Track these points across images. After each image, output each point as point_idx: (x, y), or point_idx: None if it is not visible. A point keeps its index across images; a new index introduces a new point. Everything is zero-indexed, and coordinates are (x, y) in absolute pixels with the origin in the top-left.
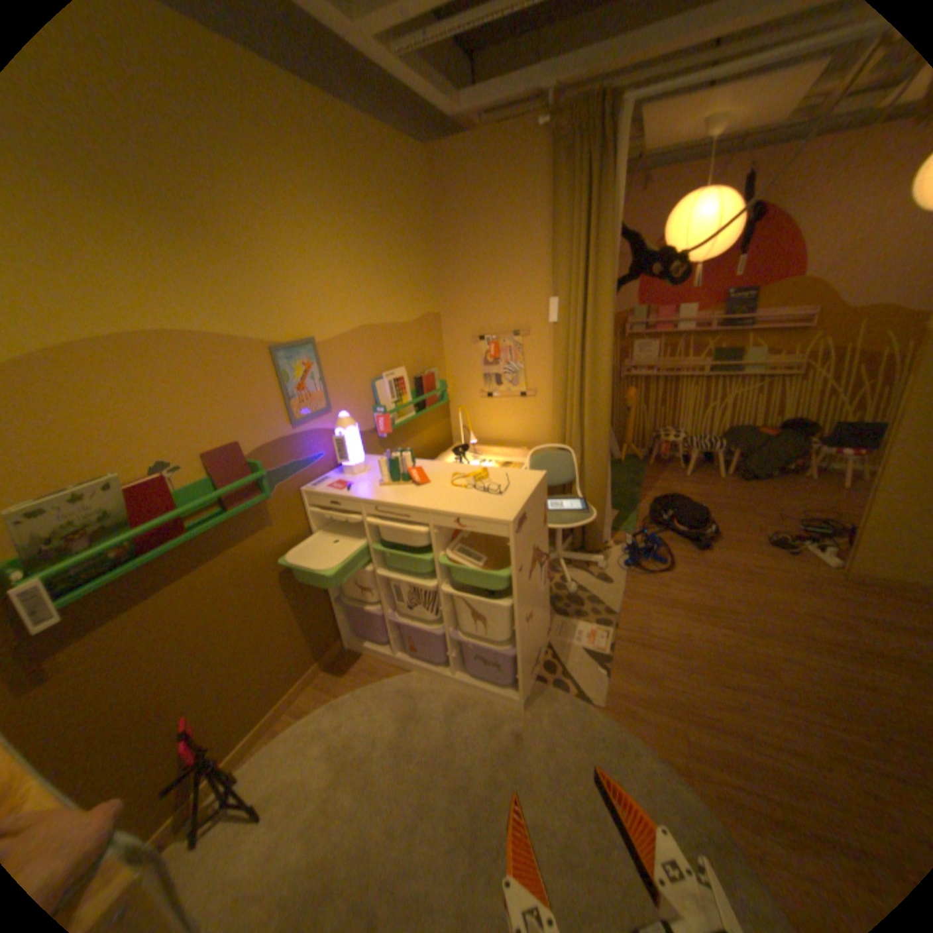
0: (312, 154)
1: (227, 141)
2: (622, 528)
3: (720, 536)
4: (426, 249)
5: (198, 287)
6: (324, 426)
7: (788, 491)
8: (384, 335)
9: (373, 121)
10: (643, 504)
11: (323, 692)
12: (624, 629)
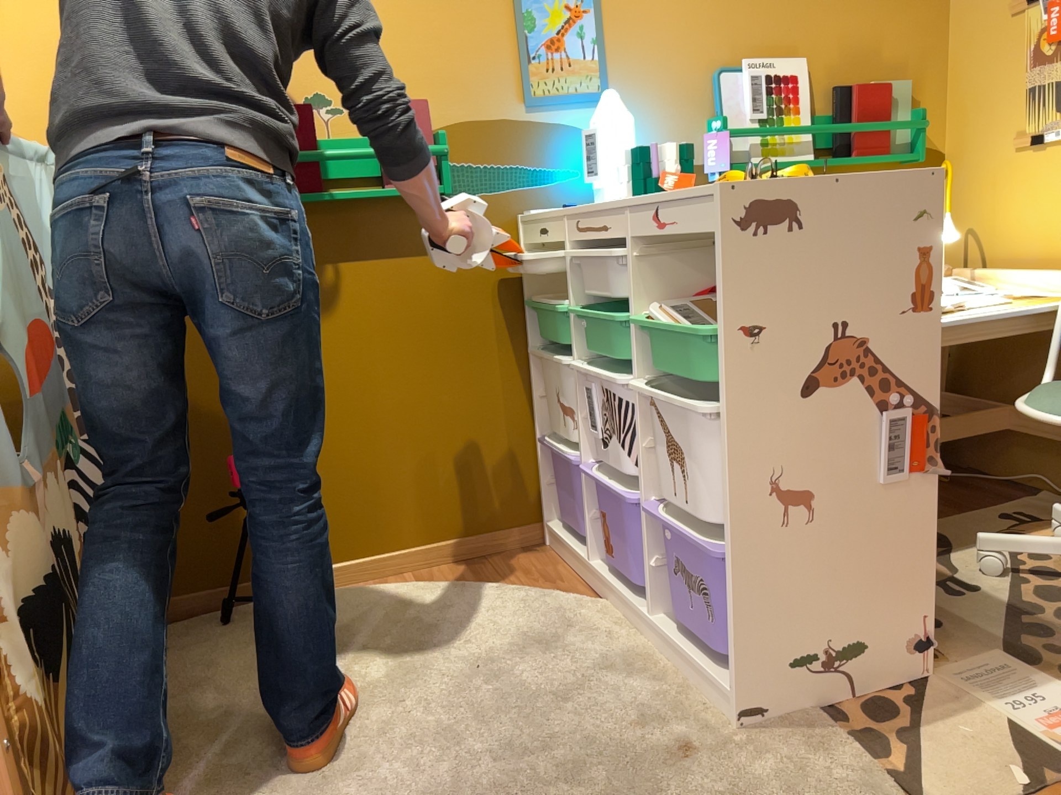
0: None
1: None
2: None
3: None
4: None
5: None
6: (588, 125)
7: None
8: None
9: None
10: None
11: (471, 573)
12: None
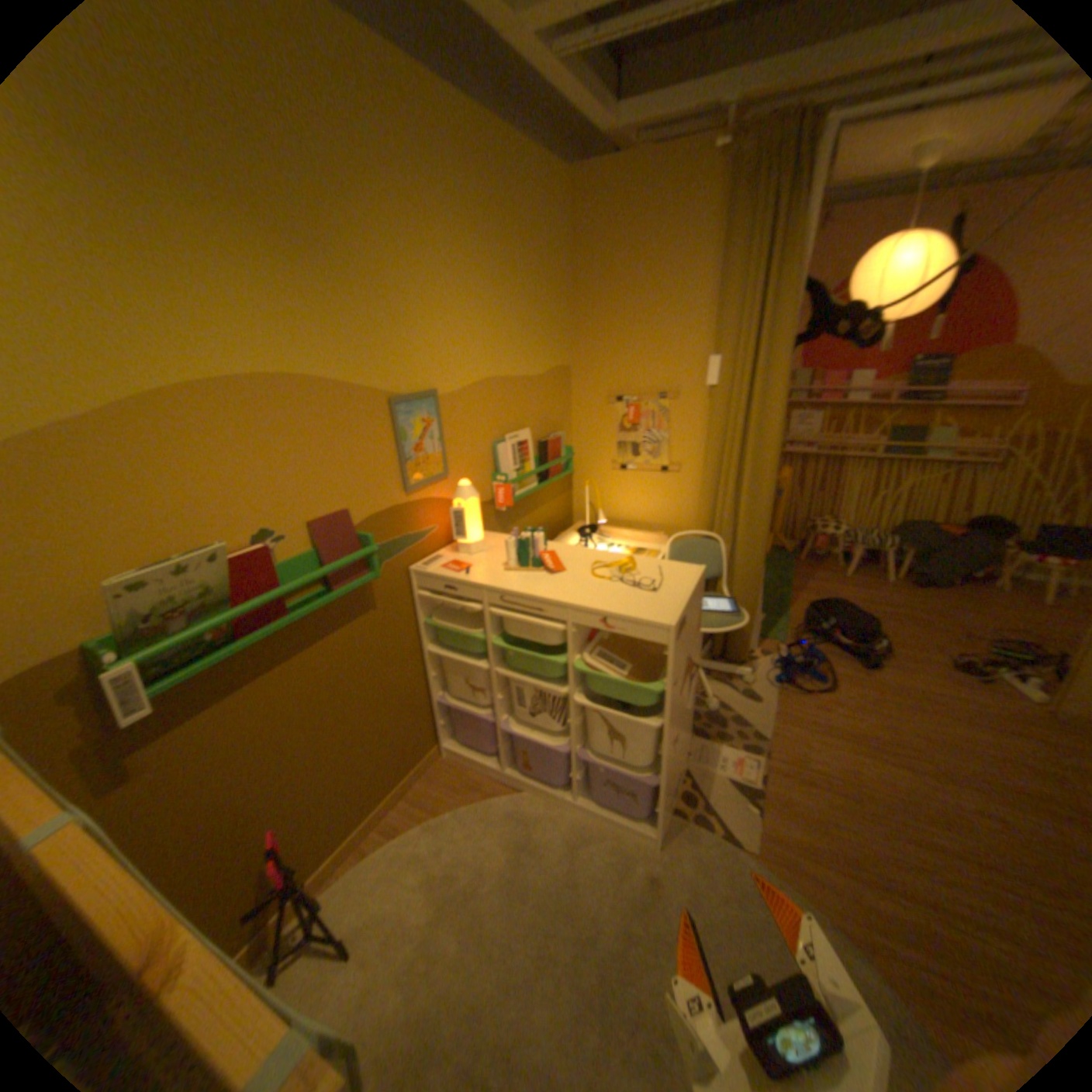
0: (452, 172)
1: (363, 152)
2: (771, 636)
3: (893, 653)
4: (563, 289)
5: (321, 325)
6: (440, 495)
7: (974, 603)
8: (511, 389)
9: (519, 135)
10: (796, 608)
11: (420, 808)
12: (779, 760)
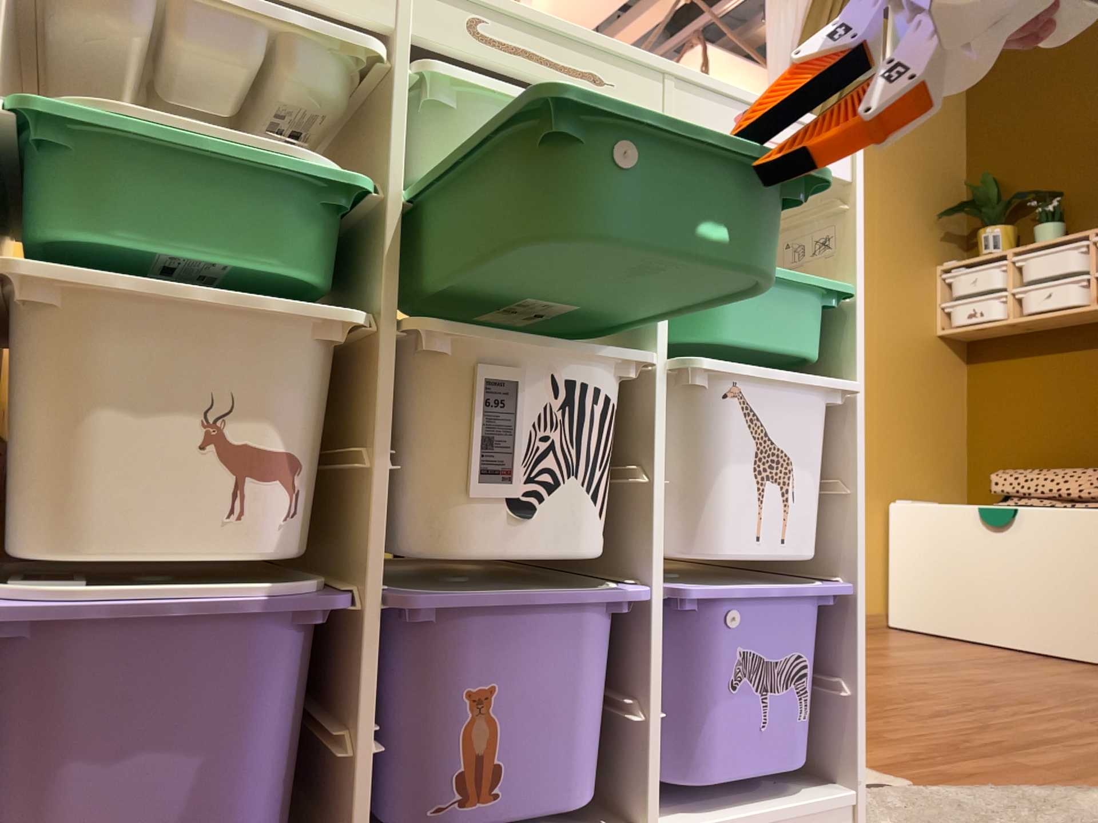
0: None
1: None
2: None
3: None
4: None
5: None
6: None
7: None
8: None
9: None
10: None
11: None
12: None
